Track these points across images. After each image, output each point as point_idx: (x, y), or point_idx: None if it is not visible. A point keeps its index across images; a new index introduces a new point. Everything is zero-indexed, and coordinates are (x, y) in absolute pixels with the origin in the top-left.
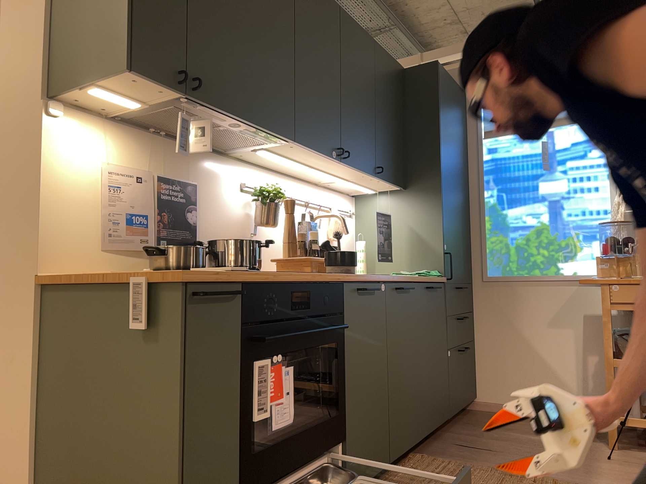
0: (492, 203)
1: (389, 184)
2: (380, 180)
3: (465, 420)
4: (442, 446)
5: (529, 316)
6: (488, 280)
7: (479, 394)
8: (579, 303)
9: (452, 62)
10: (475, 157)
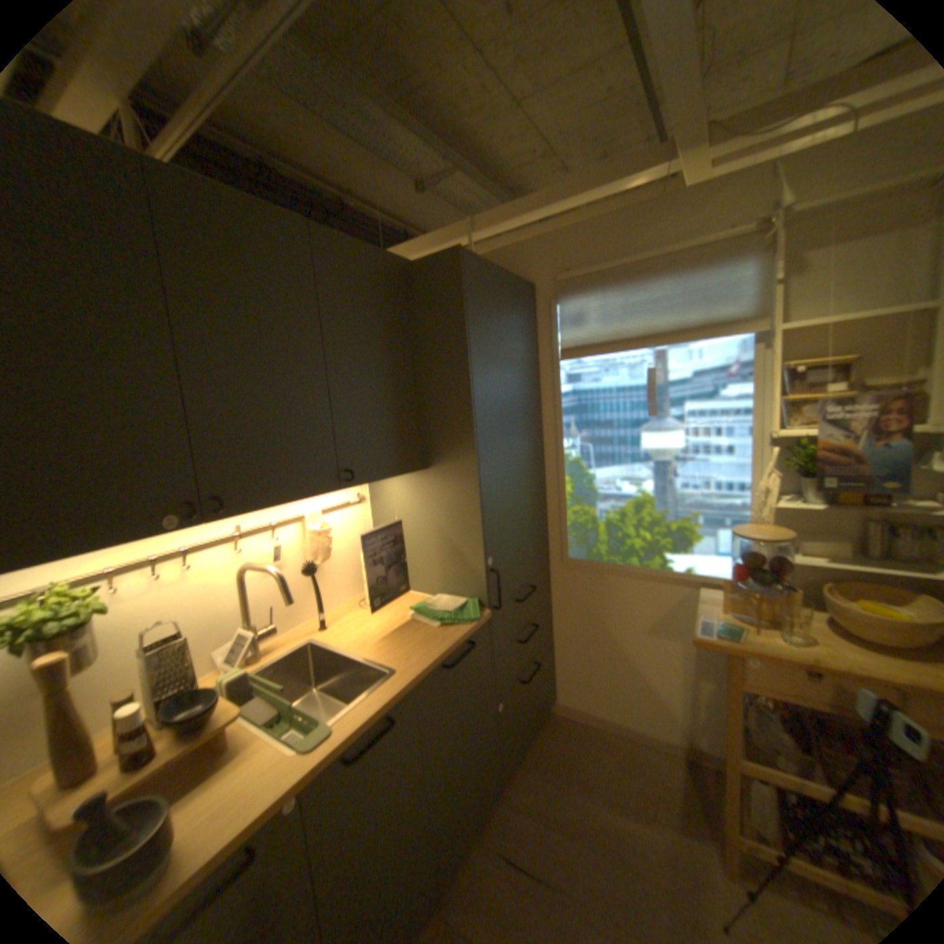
0: (574, 457)
1: (389, 477)
2: (361, 484)
3: (535, 753)
4: (482, 865)
5: (623, 618)
6: (569, 563)
7: (559, 698)
8: (694, 613)
9: (519, 227)
10: (551, 386)
